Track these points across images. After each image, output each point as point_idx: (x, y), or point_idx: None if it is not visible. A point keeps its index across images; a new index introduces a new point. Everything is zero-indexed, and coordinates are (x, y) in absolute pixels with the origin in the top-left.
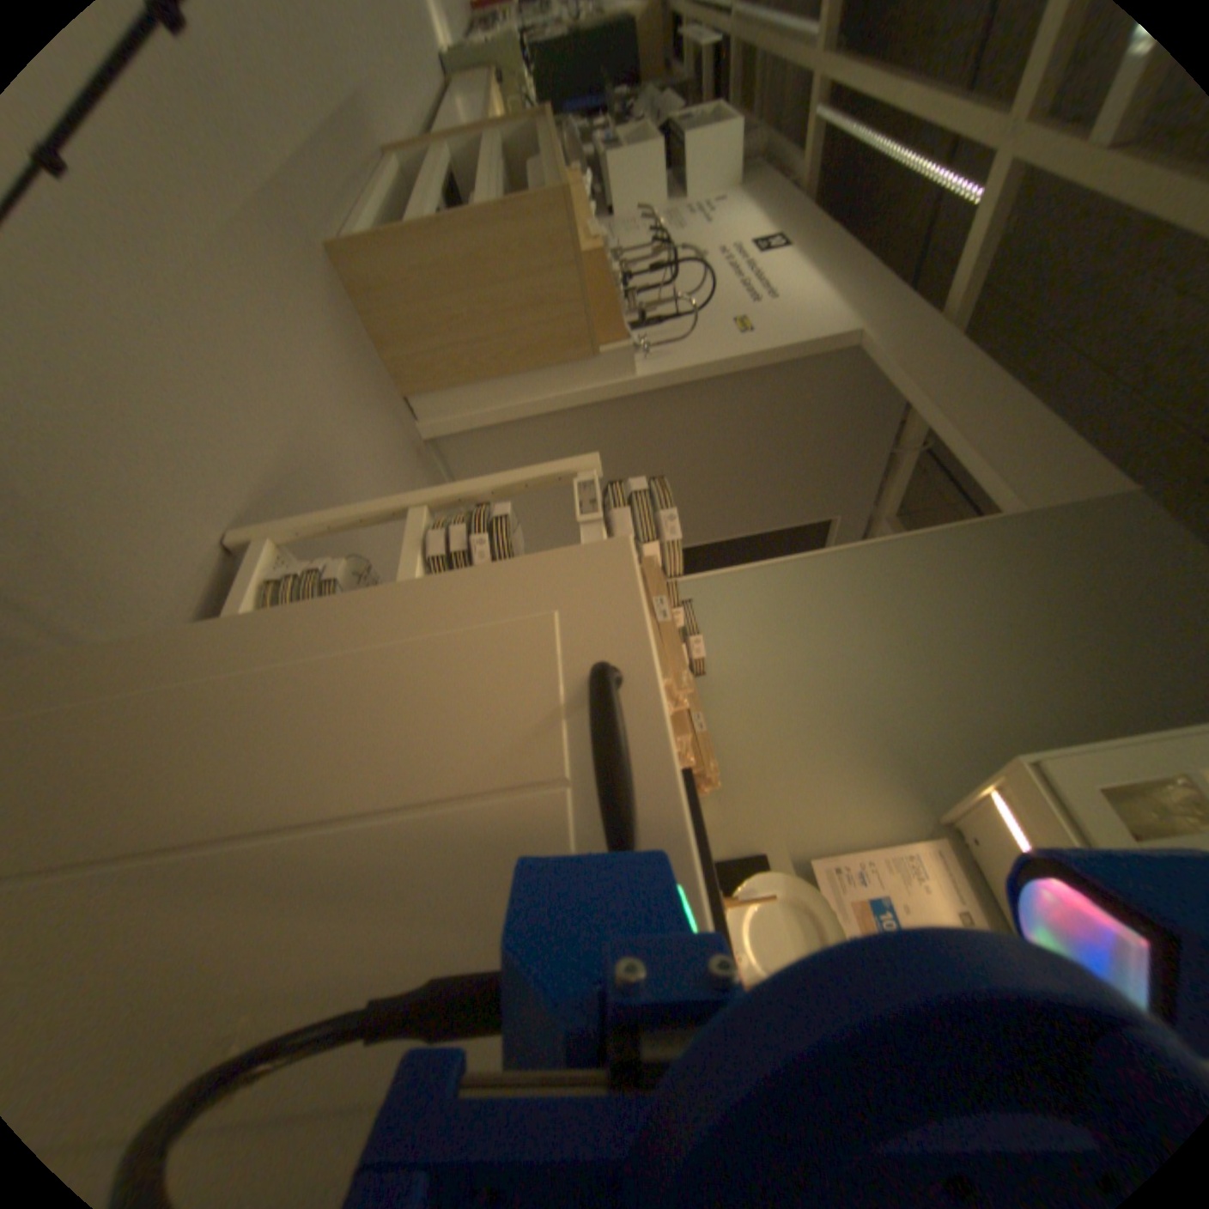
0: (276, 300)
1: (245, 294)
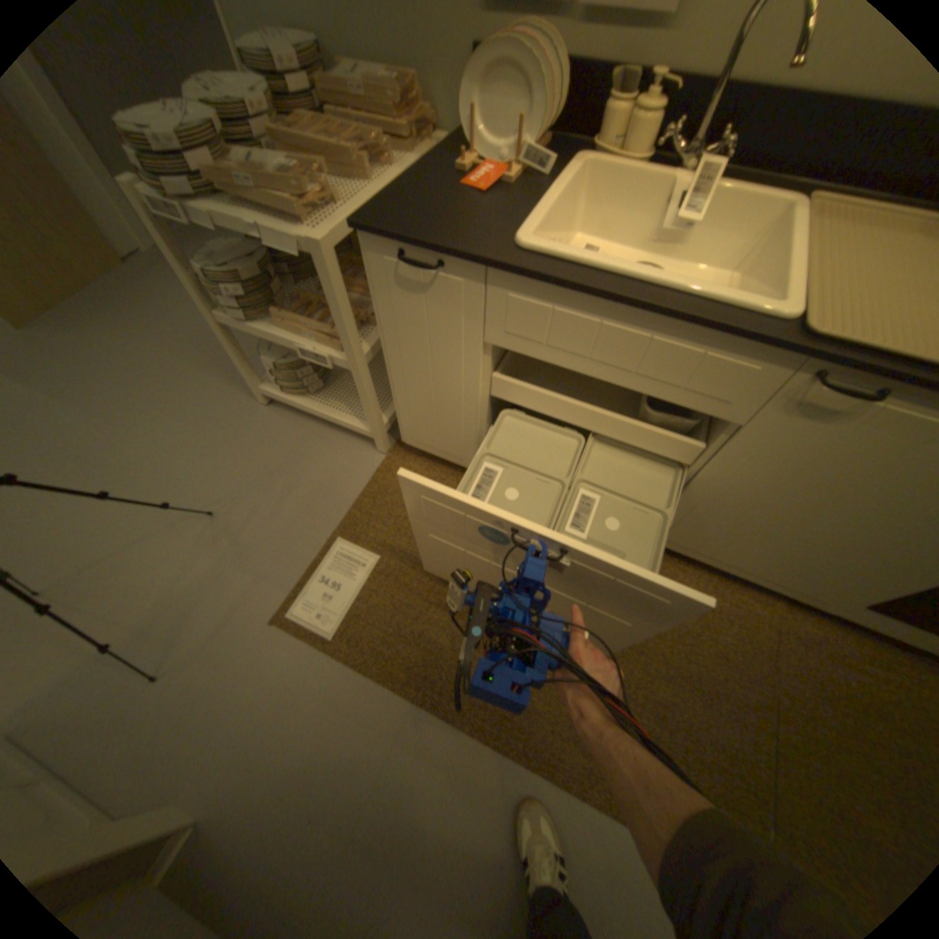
0: (87, 374)
1: (95, 394)
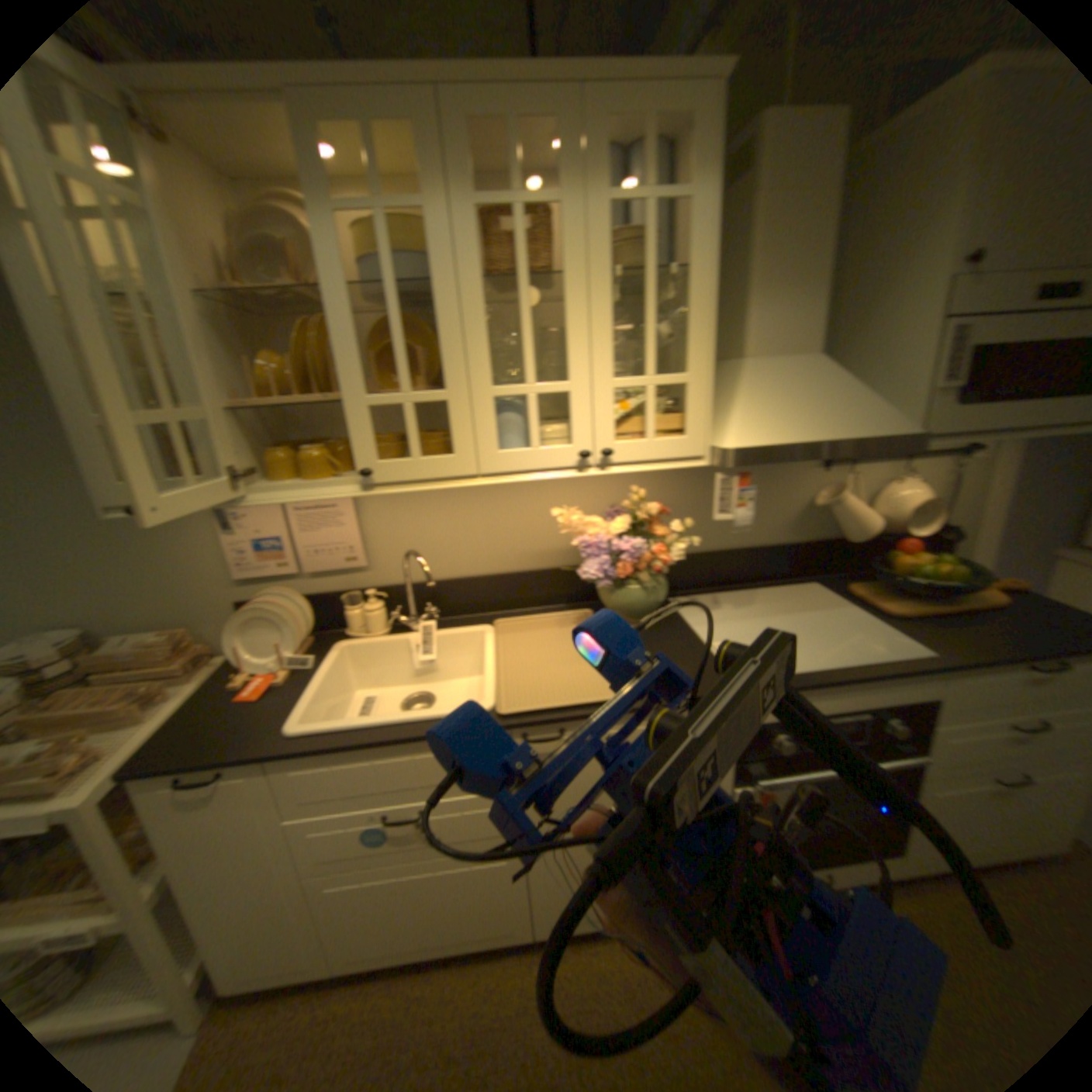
0: None
1: None
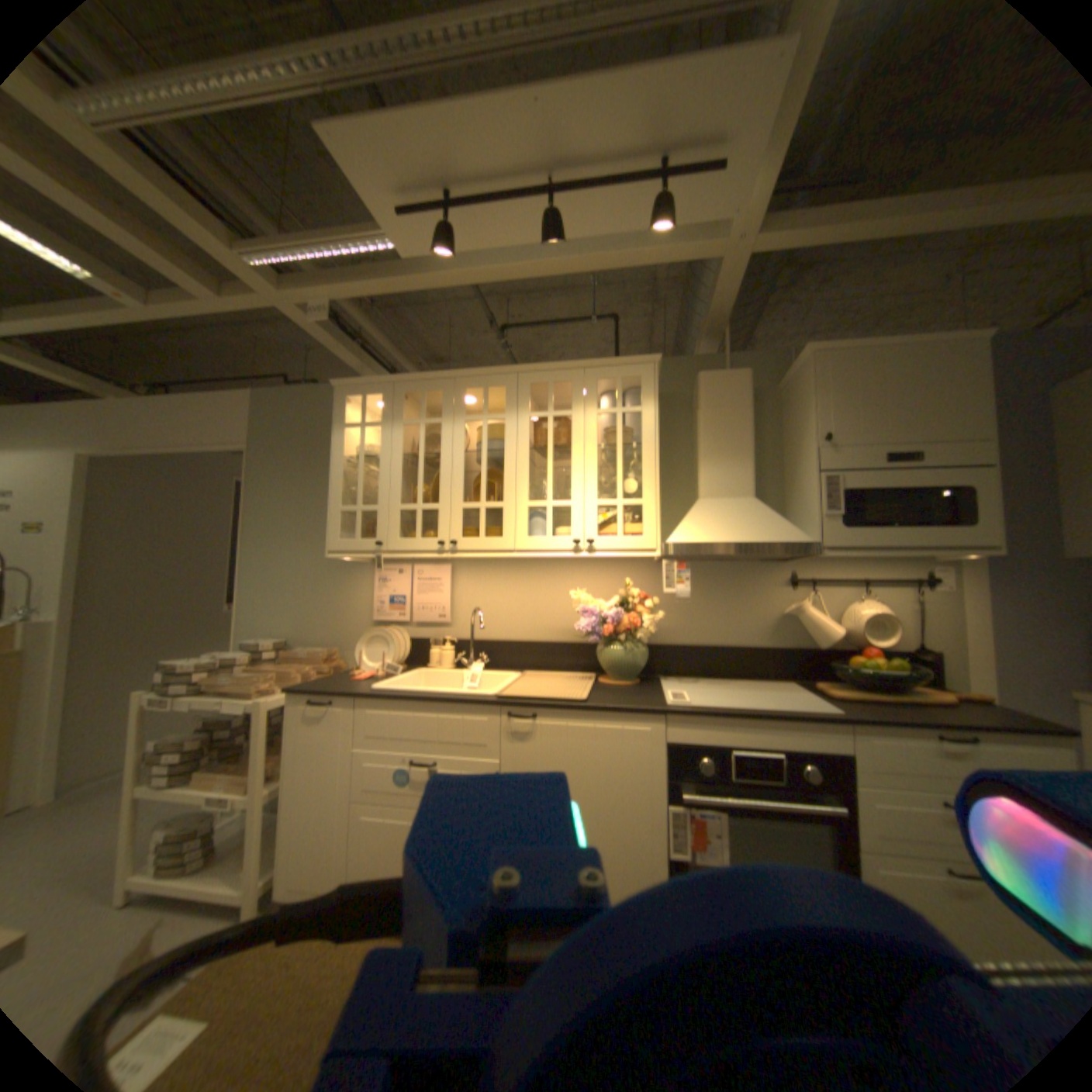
0: None
1: None
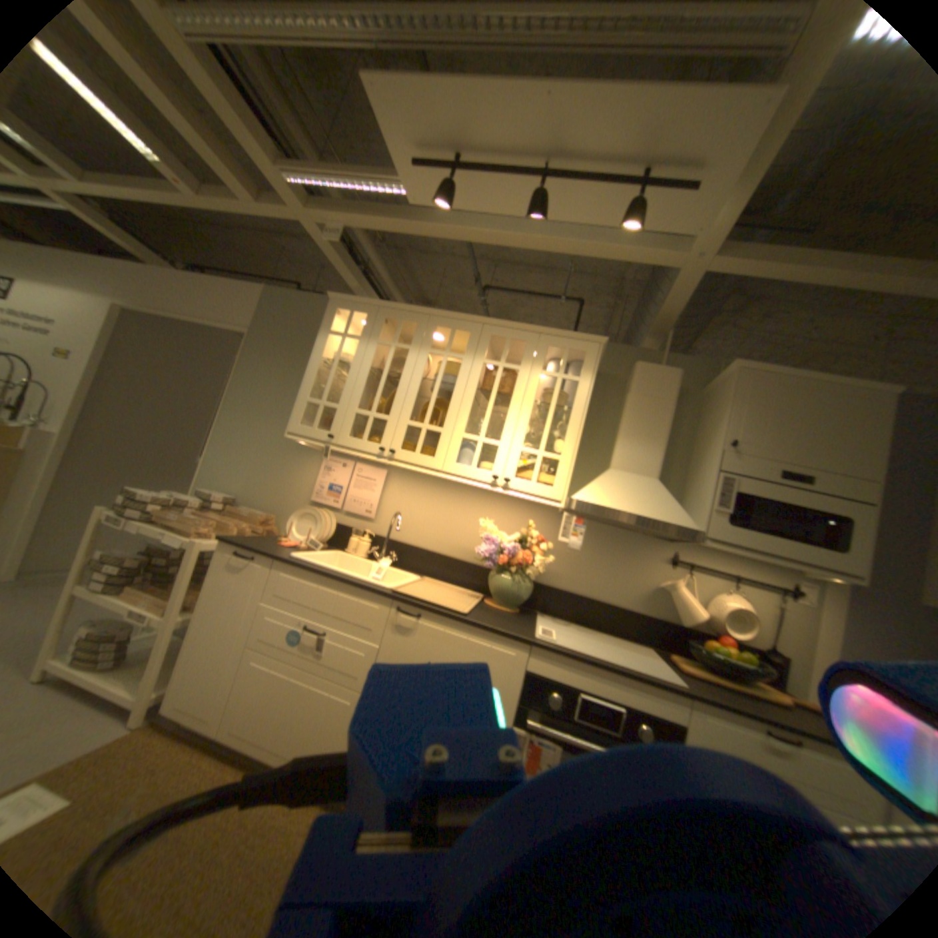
0: None
1: None
